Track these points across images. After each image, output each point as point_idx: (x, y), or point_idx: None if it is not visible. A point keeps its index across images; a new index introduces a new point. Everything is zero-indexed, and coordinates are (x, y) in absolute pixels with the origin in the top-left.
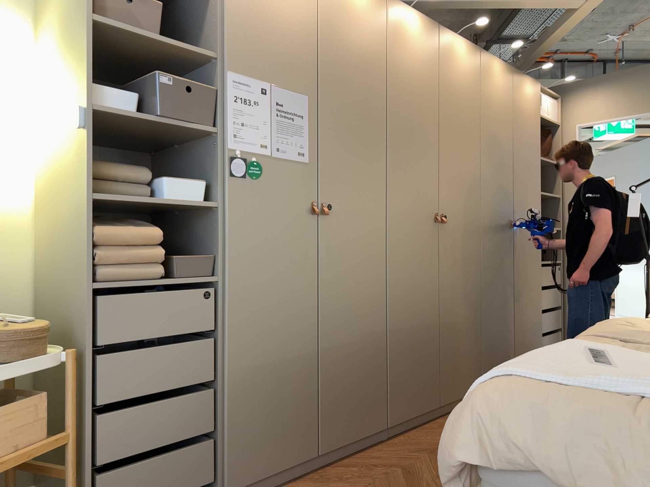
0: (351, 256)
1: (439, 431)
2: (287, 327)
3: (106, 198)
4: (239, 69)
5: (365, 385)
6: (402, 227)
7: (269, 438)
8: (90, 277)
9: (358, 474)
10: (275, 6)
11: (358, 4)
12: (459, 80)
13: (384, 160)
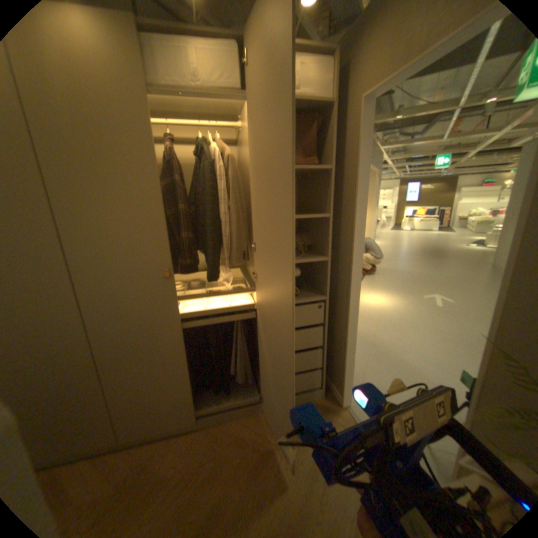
0: None
1: None
2: None
3: None
4: None
5: None
6: None
7: None
8: None
9: None
10: None
11: None
12: None
13: None
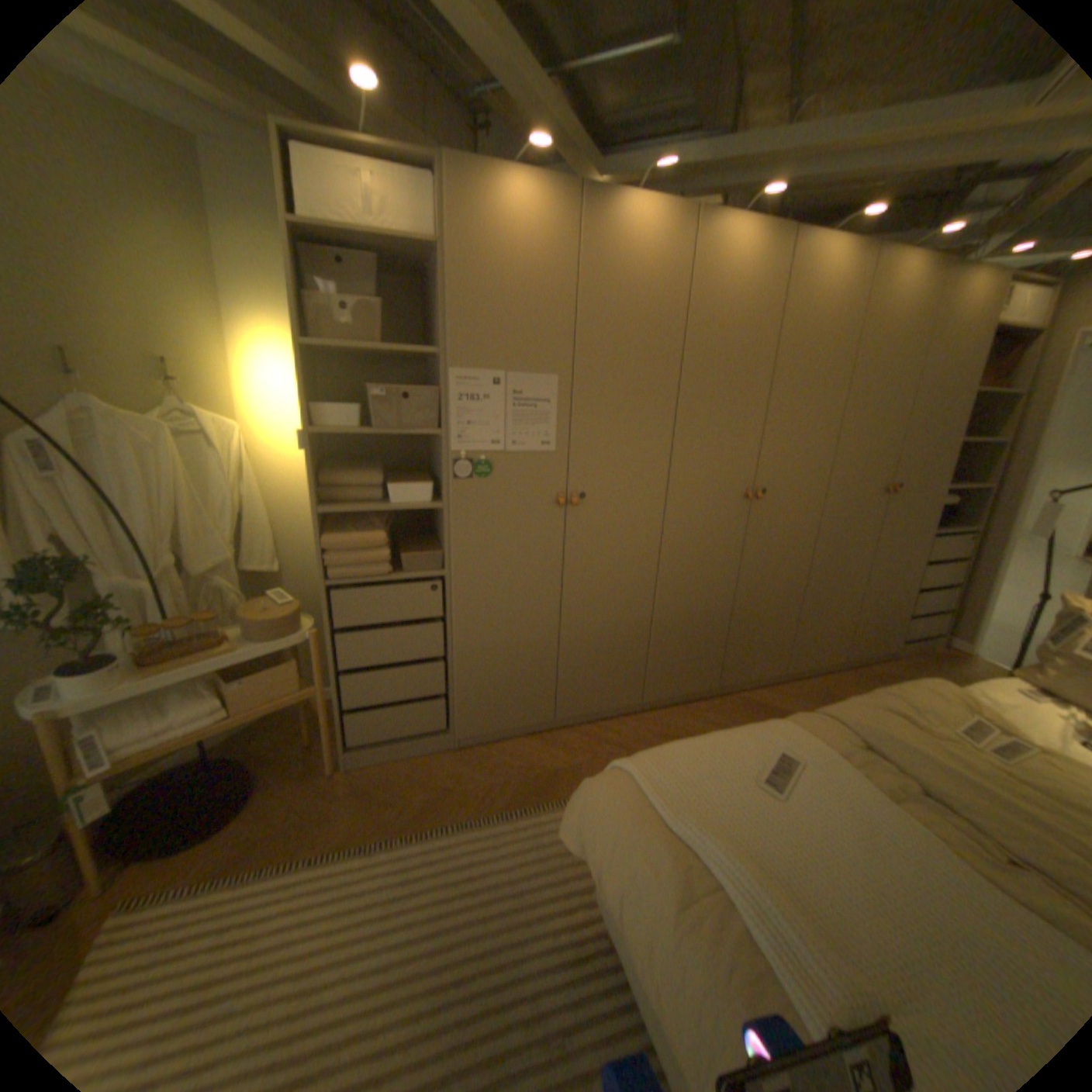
0: (607, 547)
1: (702, 718)
2: (522, 616)
3: (331, 511)
4: (464, 364)
5: (616, 668)
6: (686, 512)
7: (500, 705)
8: (324, 577)
9: (586, 748)
10: (512, 275)
11: (644, 237)
12: (822, 305)
13: (667, 436)
